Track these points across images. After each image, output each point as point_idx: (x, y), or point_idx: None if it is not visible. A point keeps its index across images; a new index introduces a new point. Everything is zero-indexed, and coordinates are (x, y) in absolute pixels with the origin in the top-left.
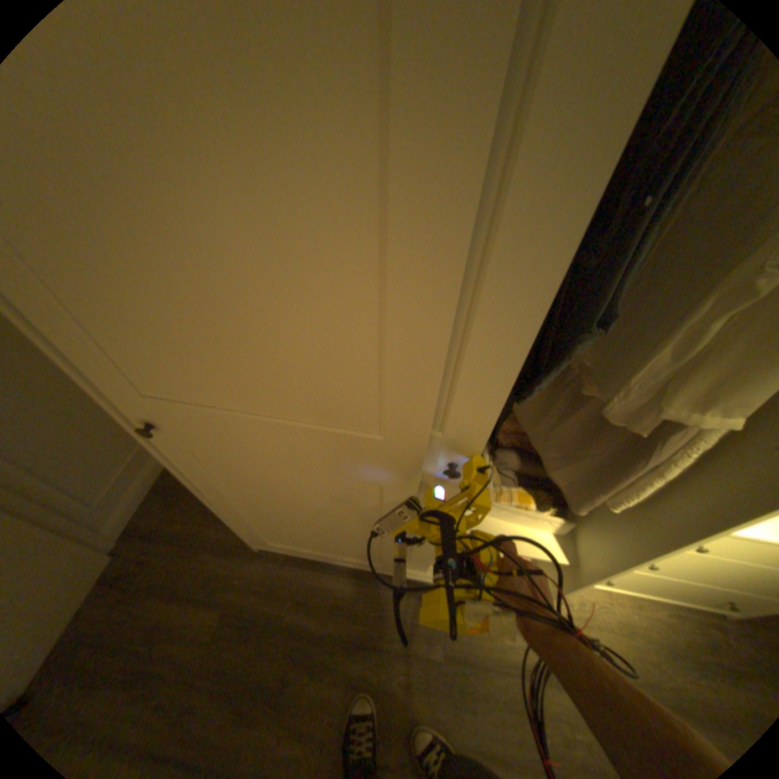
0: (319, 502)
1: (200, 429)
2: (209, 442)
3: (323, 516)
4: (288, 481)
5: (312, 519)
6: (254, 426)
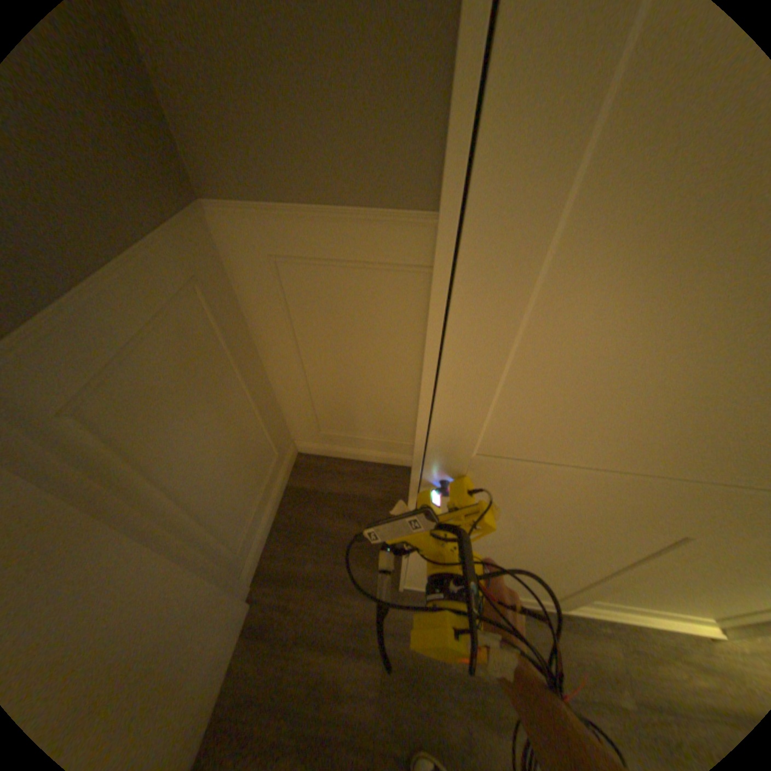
0: (562, 550)
1: (510, 486)
2: (503, 498)
3: (547, 562)
4: (550, 532)
5: (525, 564)
6: (601, 483)
